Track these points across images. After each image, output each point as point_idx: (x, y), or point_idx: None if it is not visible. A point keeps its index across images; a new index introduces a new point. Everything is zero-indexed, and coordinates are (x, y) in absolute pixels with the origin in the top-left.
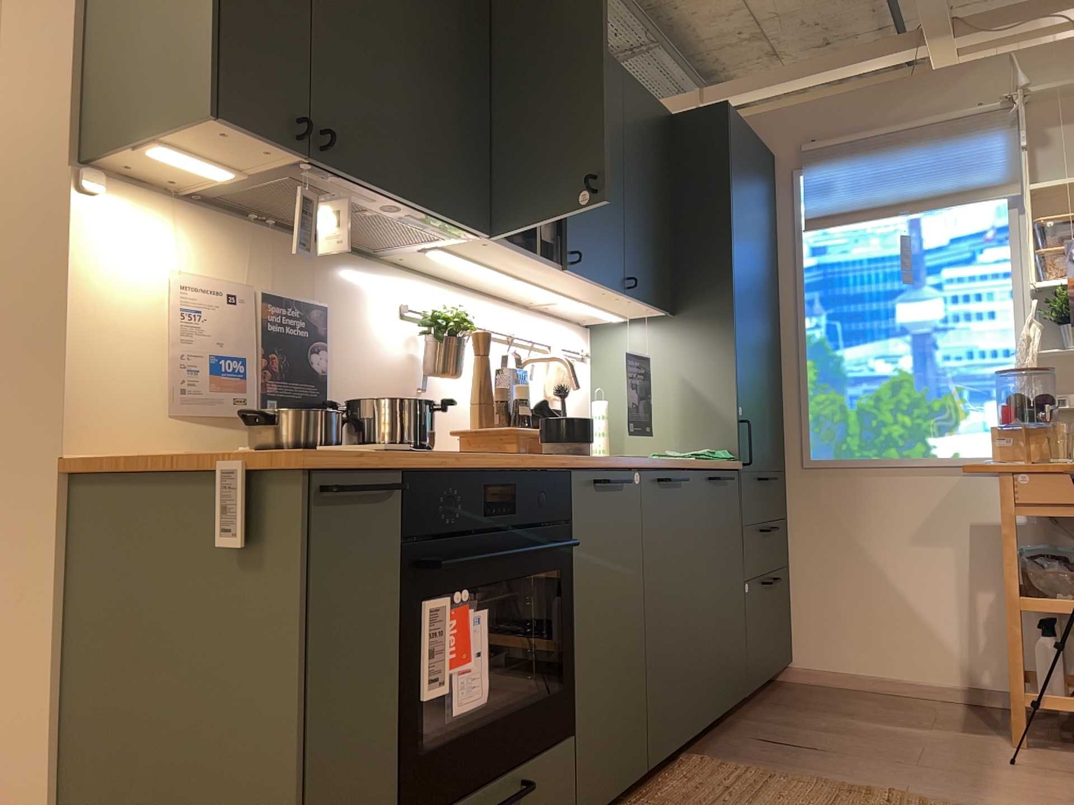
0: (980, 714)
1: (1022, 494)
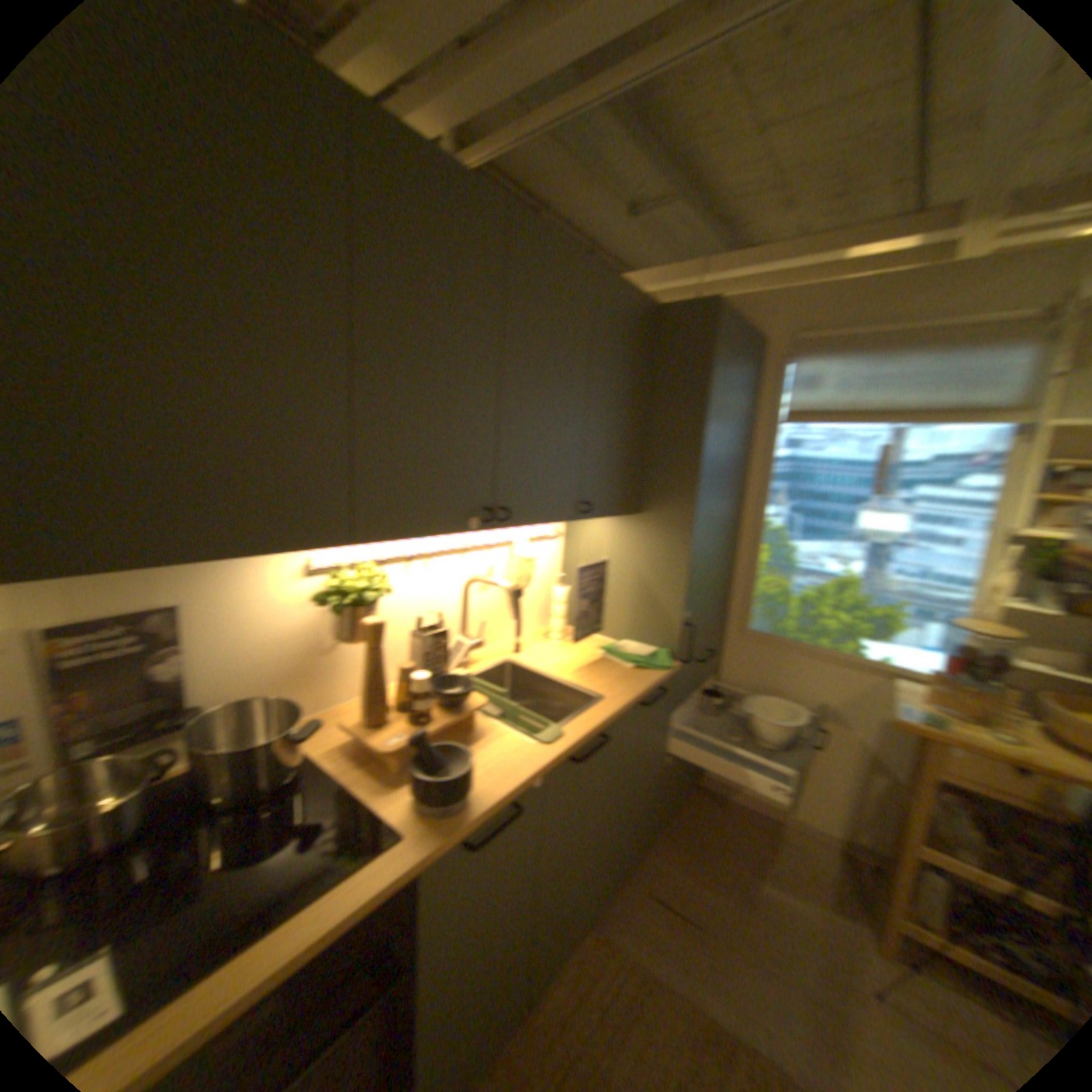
0: (852, 878)
1: (953, 767)
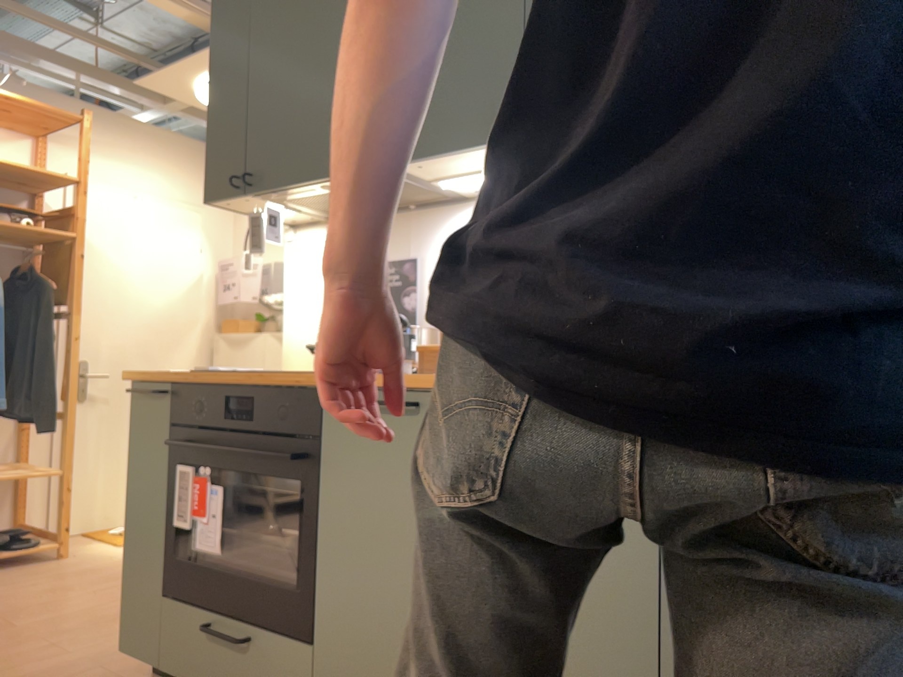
0: None
1: None
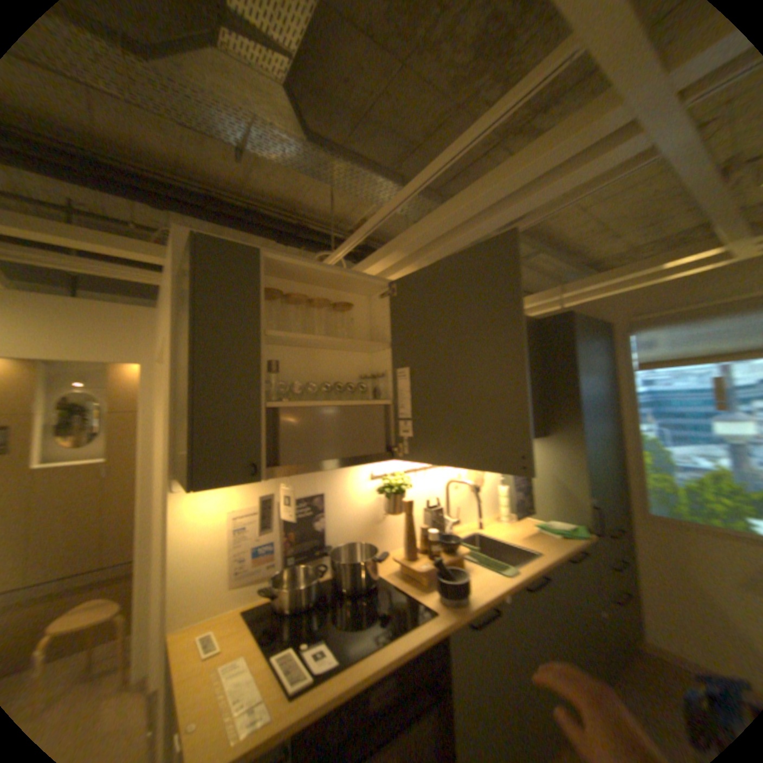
0: None
1: None
